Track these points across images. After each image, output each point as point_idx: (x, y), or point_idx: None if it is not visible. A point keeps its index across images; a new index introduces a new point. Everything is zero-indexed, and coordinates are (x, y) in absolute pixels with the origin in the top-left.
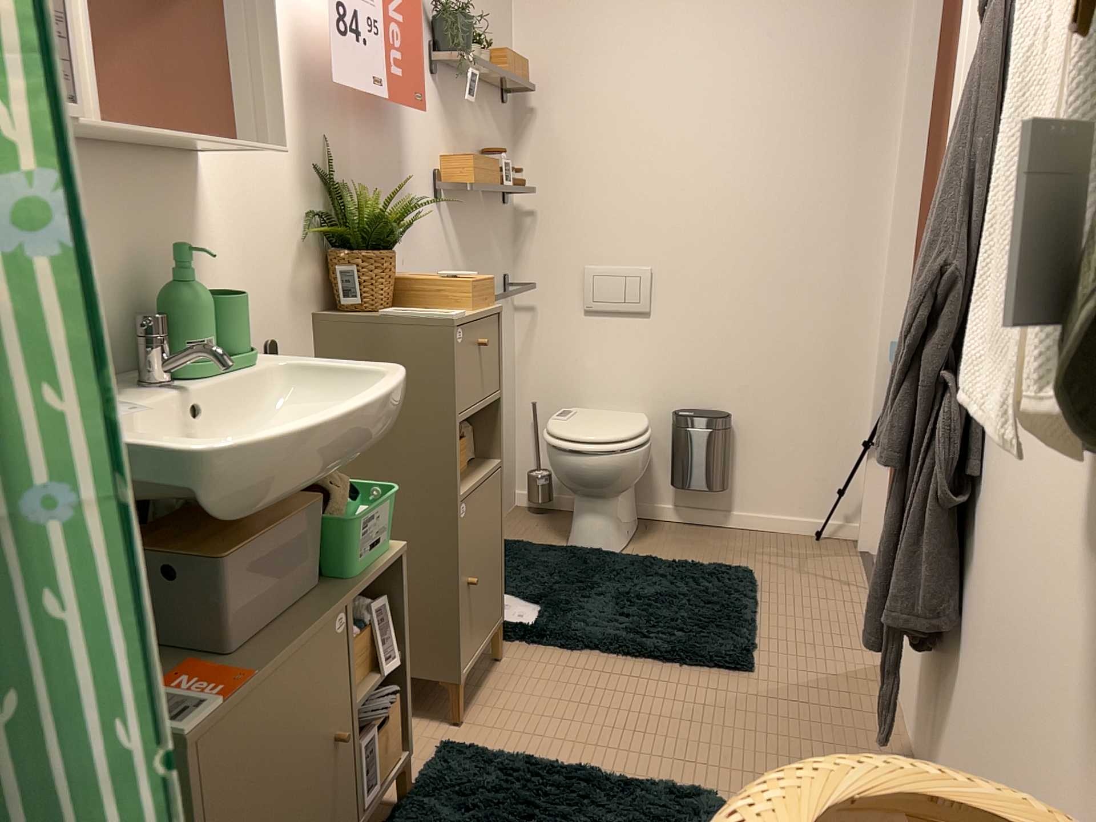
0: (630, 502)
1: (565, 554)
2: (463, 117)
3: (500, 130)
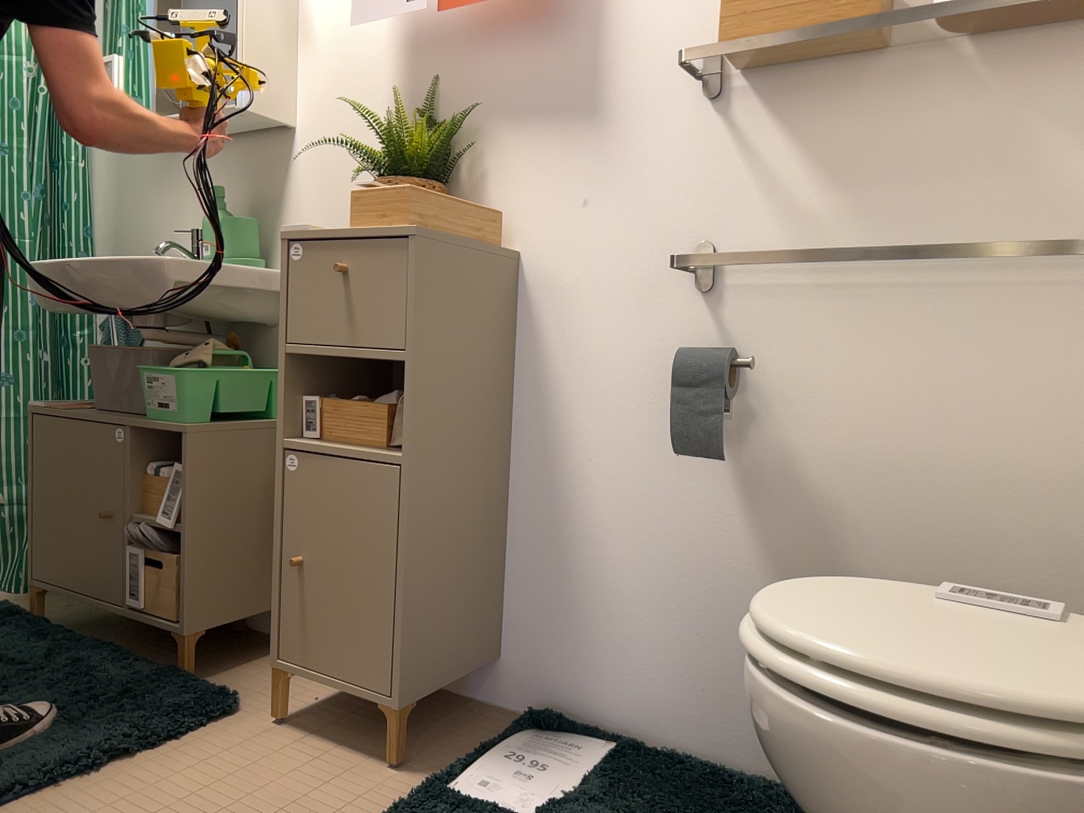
0: None
1: None
2: None
3: None
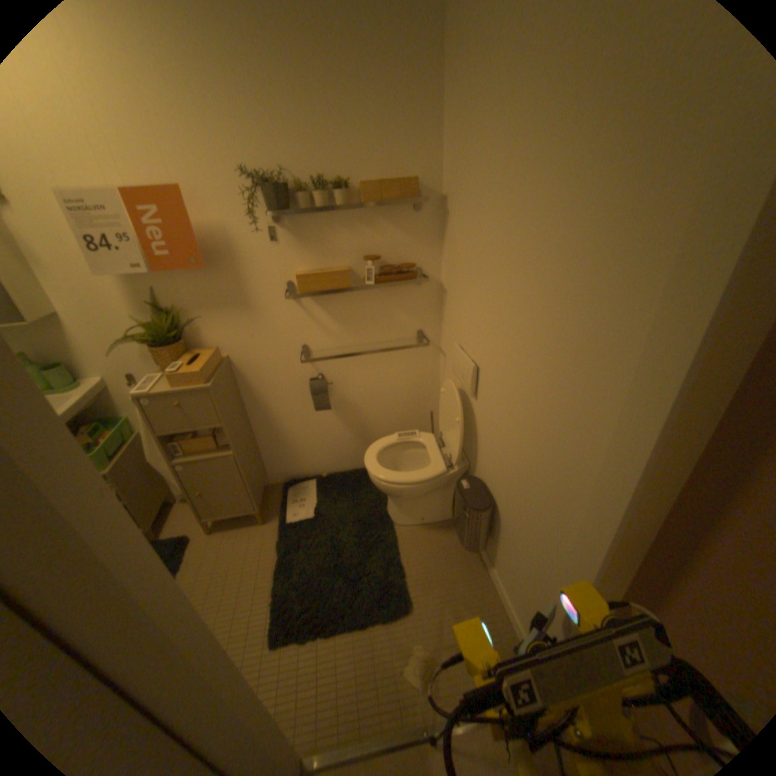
0: (433, 505)
1: (374, 502)
2: (333, 237)
3: (408, 231)
